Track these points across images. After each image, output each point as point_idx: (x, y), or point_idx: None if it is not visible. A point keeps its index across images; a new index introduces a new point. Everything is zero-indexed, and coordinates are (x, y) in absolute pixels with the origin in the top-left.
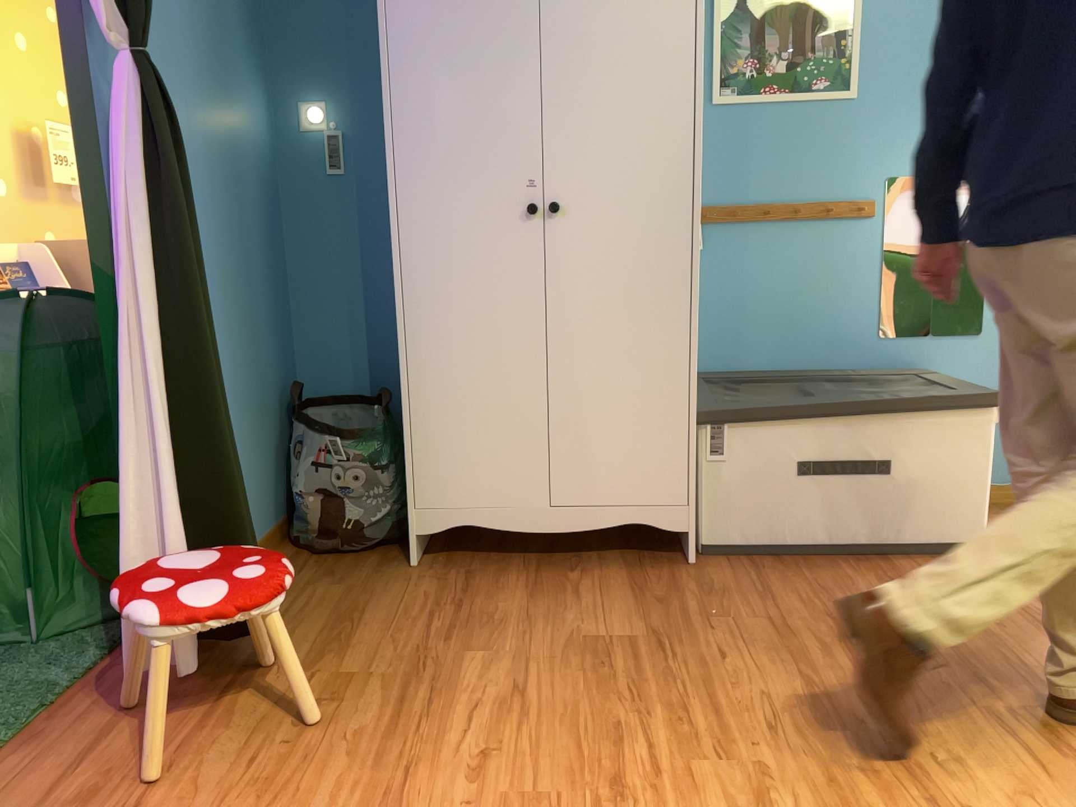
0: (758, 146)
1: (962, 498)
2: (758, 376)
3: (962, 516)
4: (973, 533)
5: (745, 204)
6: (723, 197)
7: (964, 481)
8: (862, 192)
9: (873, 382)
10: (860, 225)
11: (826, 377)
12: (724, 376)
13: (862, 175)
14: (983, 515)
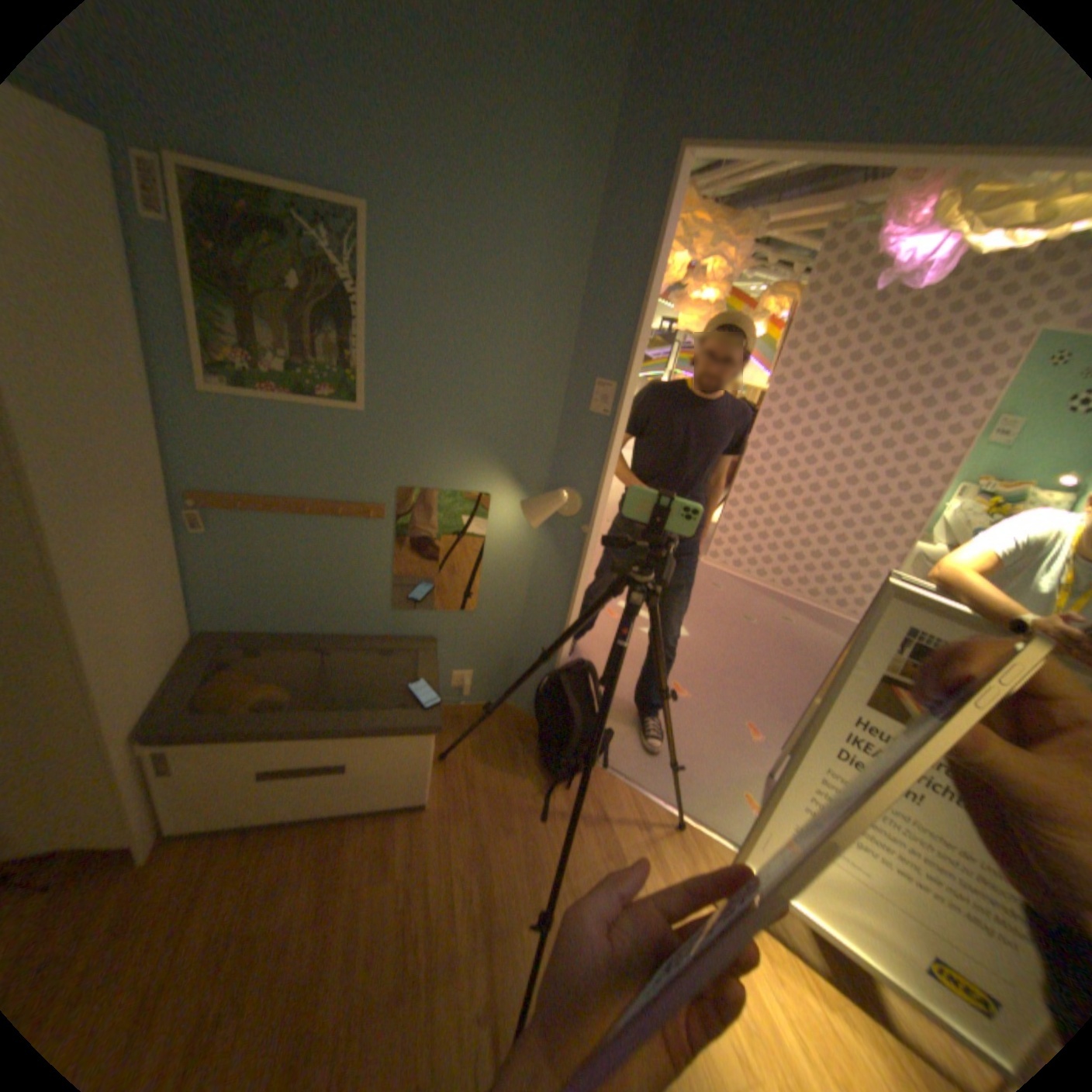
0: (261, 442)
1: (408, 785)
2: (270, 648)
3: (407, 795)
4: (417, 804)
5: (253, 496)
6: (226, 486)
7: (409, 775)
8: (373, 497)
9: (377, 653)
10: (372, 525)
11: (336, 649)
12: (233, 650)
13: (373, 483)
14: (424, 793)
